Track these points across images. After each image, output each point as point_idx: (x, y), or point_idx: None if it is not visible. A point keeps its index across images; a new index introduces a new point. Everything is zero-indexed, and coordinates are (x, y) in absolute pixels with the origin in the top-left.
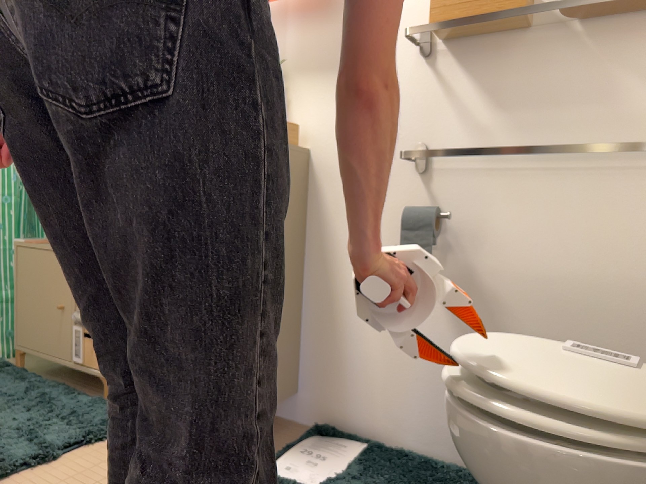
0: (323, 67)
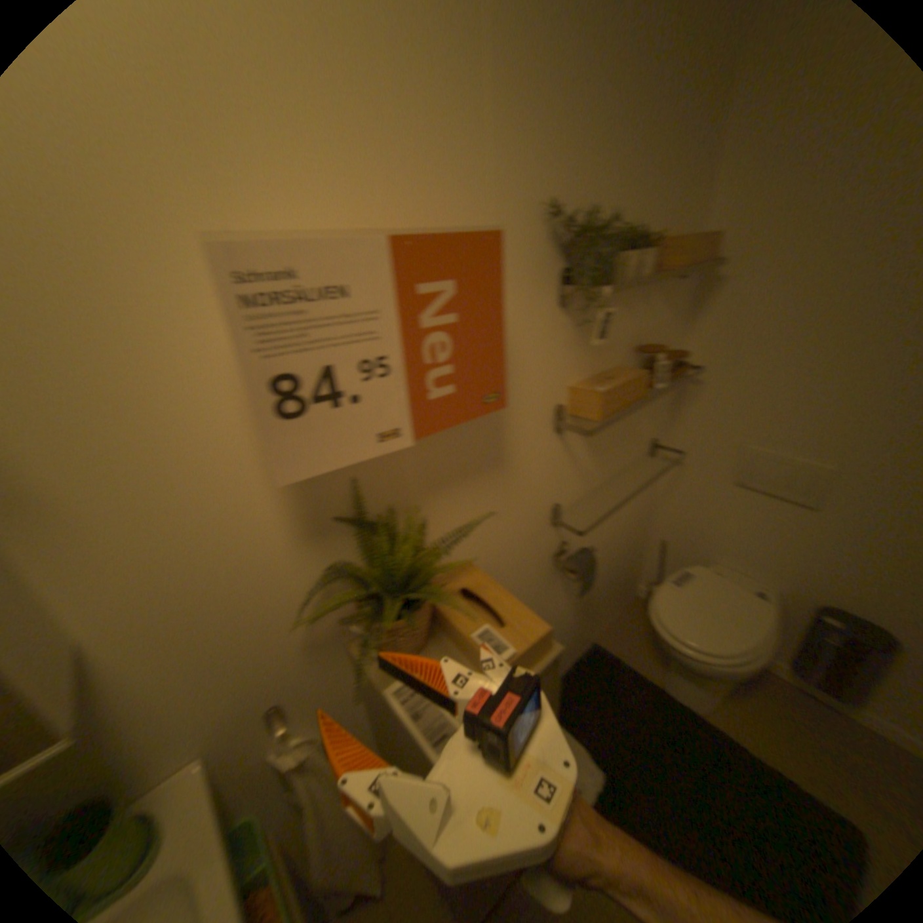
0: (466, 475)
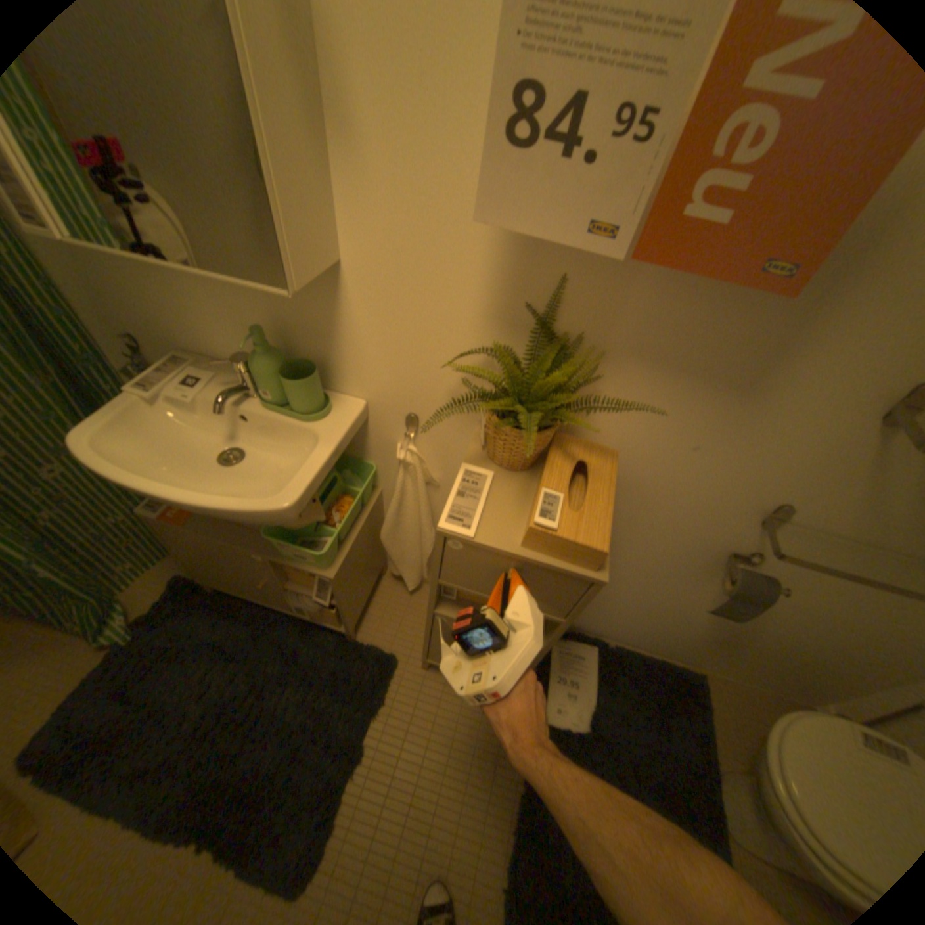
0: (692, 367)
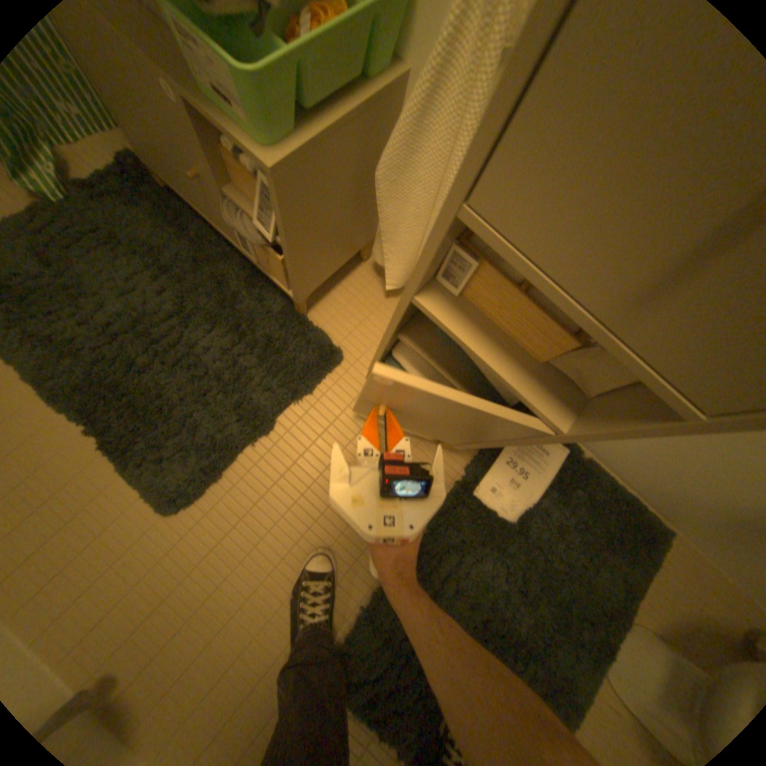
0: None
